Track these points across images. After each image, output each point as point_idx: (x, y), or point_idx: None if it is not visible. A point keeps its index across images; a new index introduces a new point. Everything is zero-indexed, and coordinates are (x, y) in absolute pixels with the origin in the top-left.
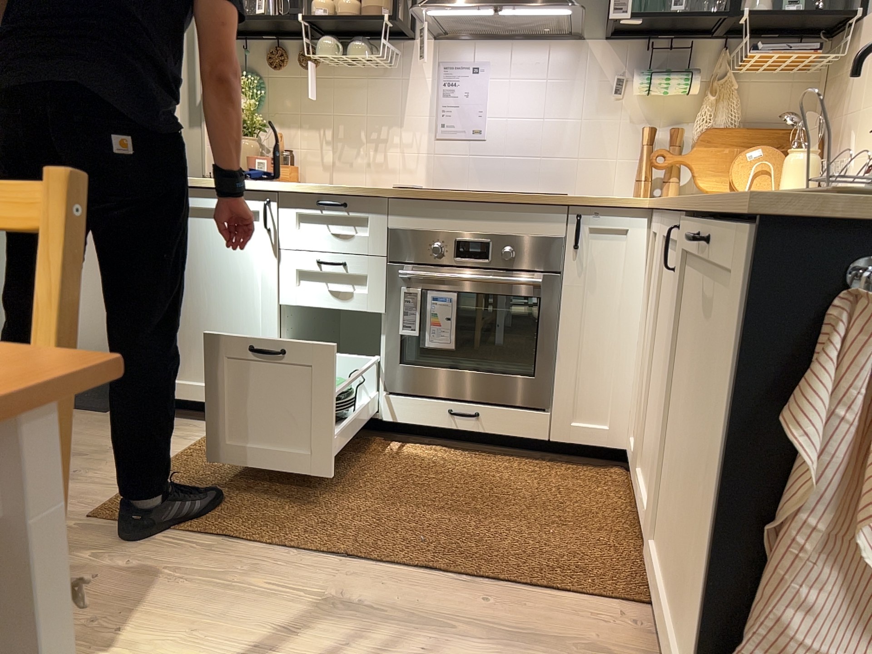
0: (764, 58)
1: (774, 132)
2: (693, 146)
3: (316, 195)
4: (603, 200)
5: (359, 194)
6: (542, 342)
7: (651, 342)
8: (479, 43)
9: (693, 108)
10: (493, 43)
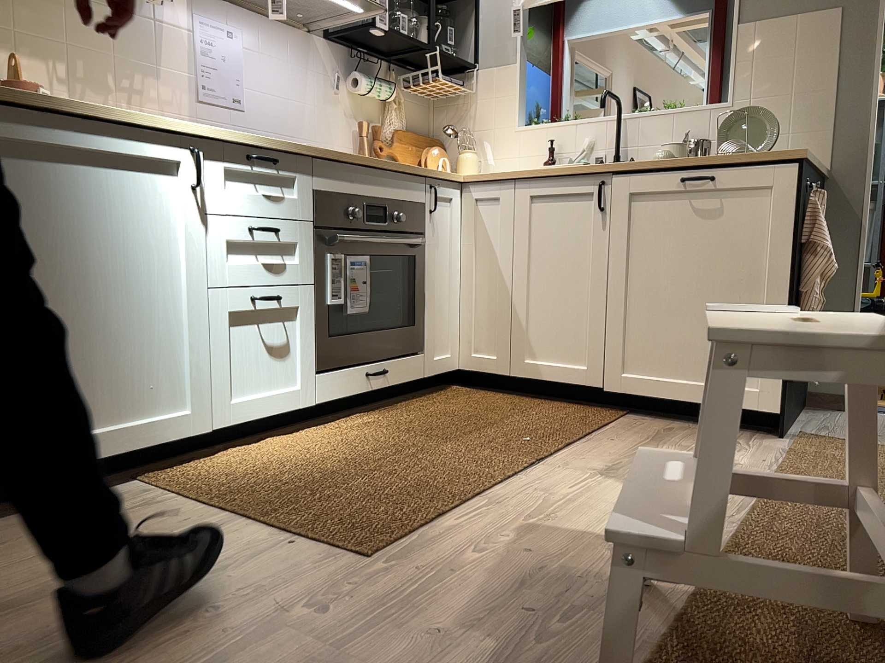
0: (446, 82)
1: (417, 136)
2: (387, 140)
3: (248, 146)
4: (444, 171)
5: (292, 149)
6: (415, 292)
7: (527, 267)
8: (222, 5)
9: (379, 110)
10: (234, 10)
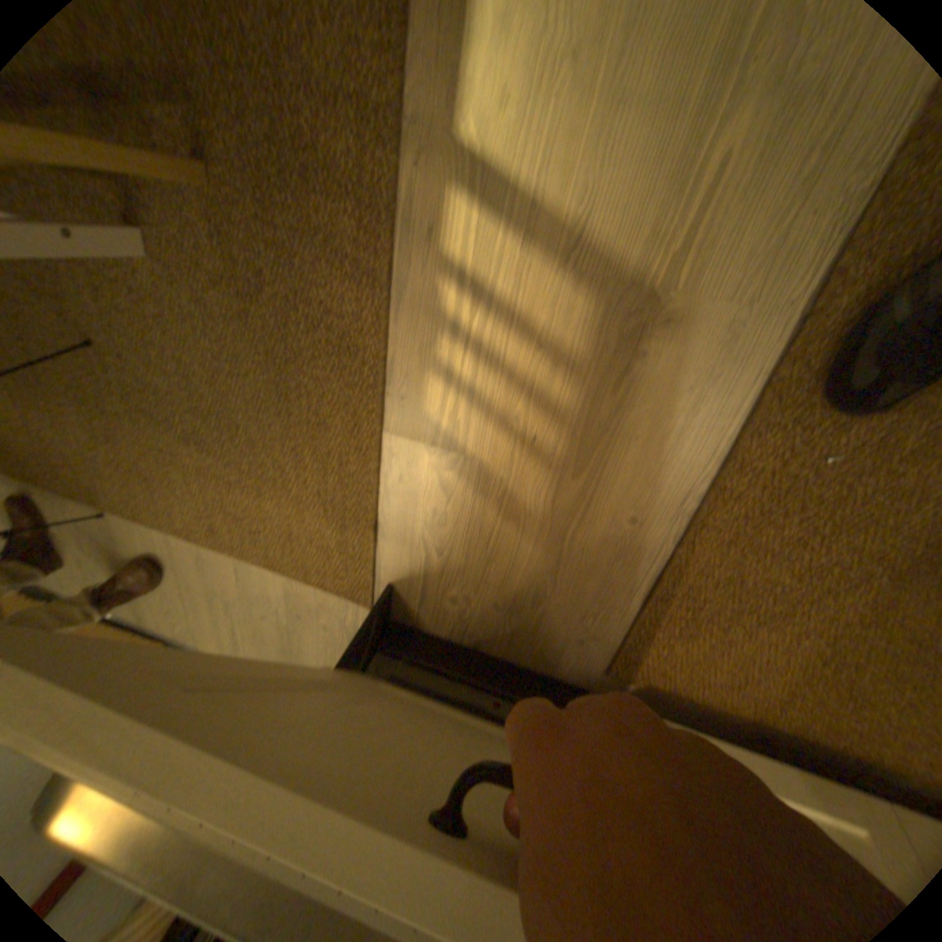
0: None
1: None
2: None
3: None
4: None
5: None
6: None
7: None
8: None
9: None
10: None
